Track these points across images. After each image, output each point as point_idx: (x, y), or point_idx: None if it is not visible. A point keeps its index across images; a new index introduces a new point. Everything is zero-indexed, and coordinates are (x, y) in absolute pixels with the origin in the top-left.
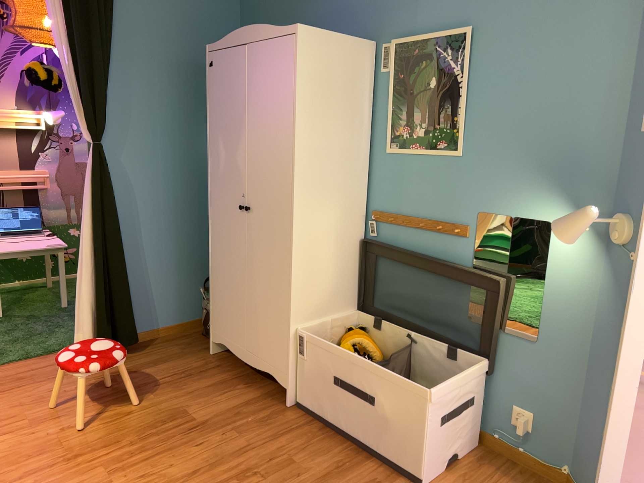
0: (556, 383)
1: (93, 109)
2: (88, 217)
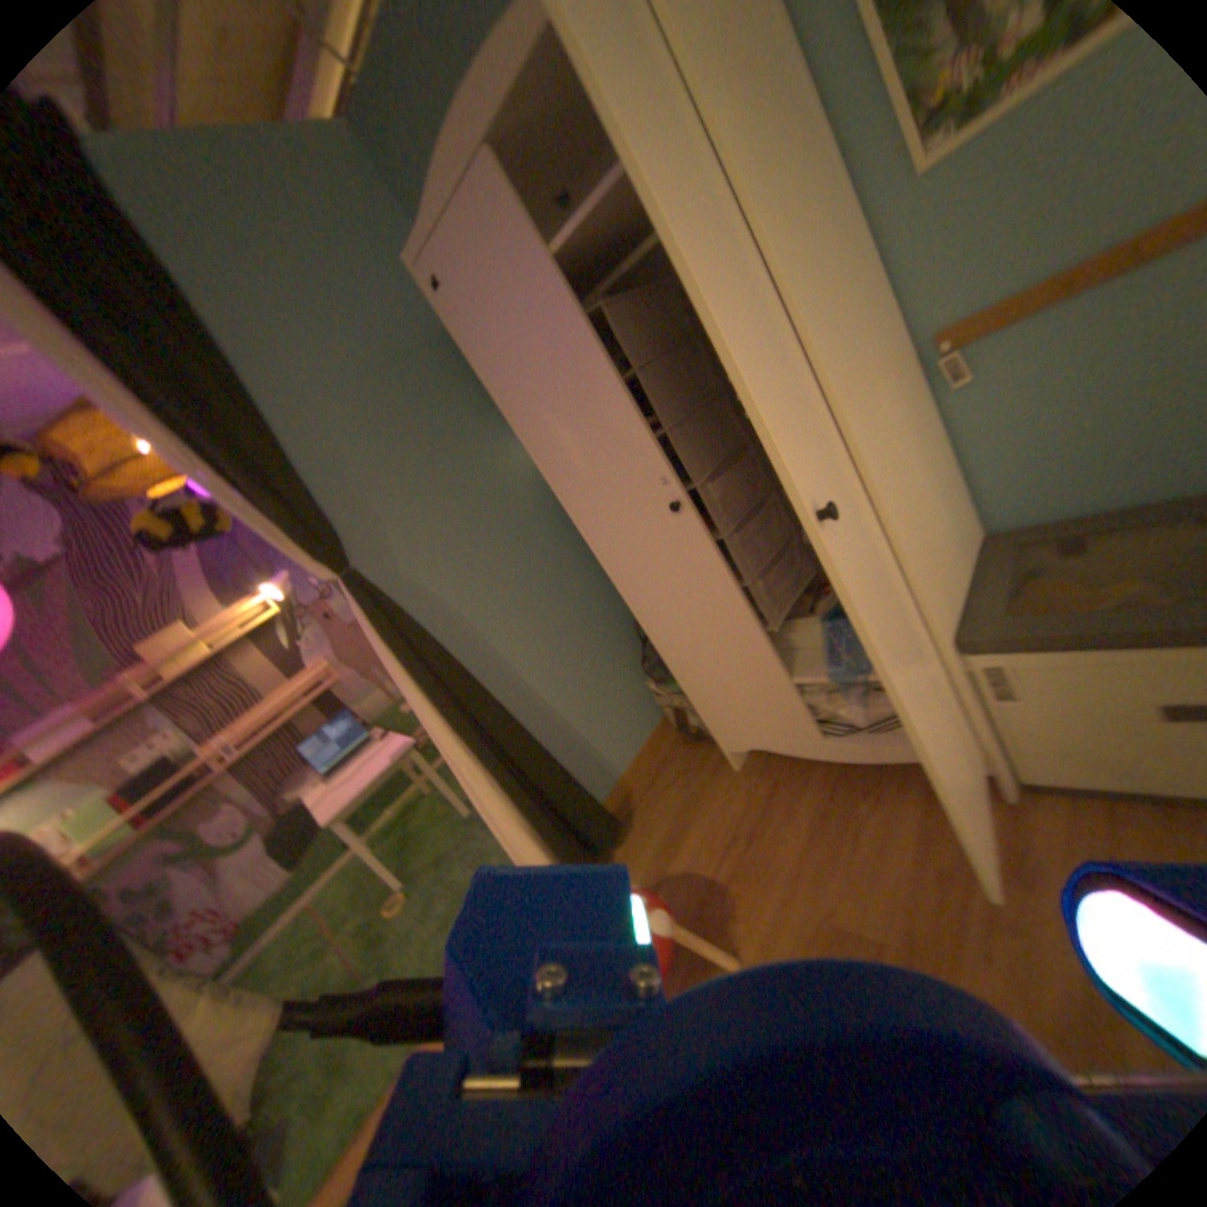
0: None
1: (295, 515)
2: (421, 697)
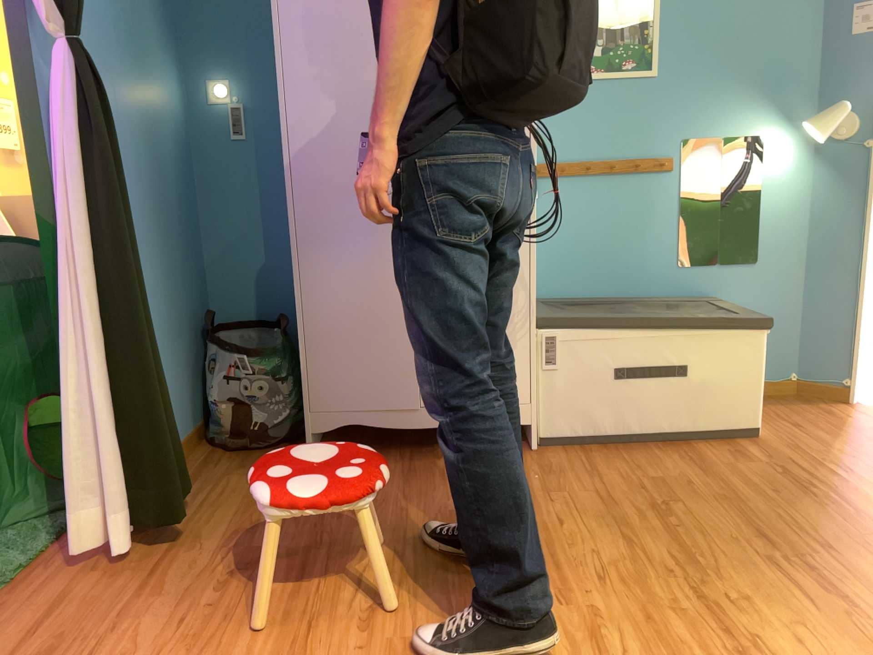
0: (778, 297)
1: None
2: (78, 223)
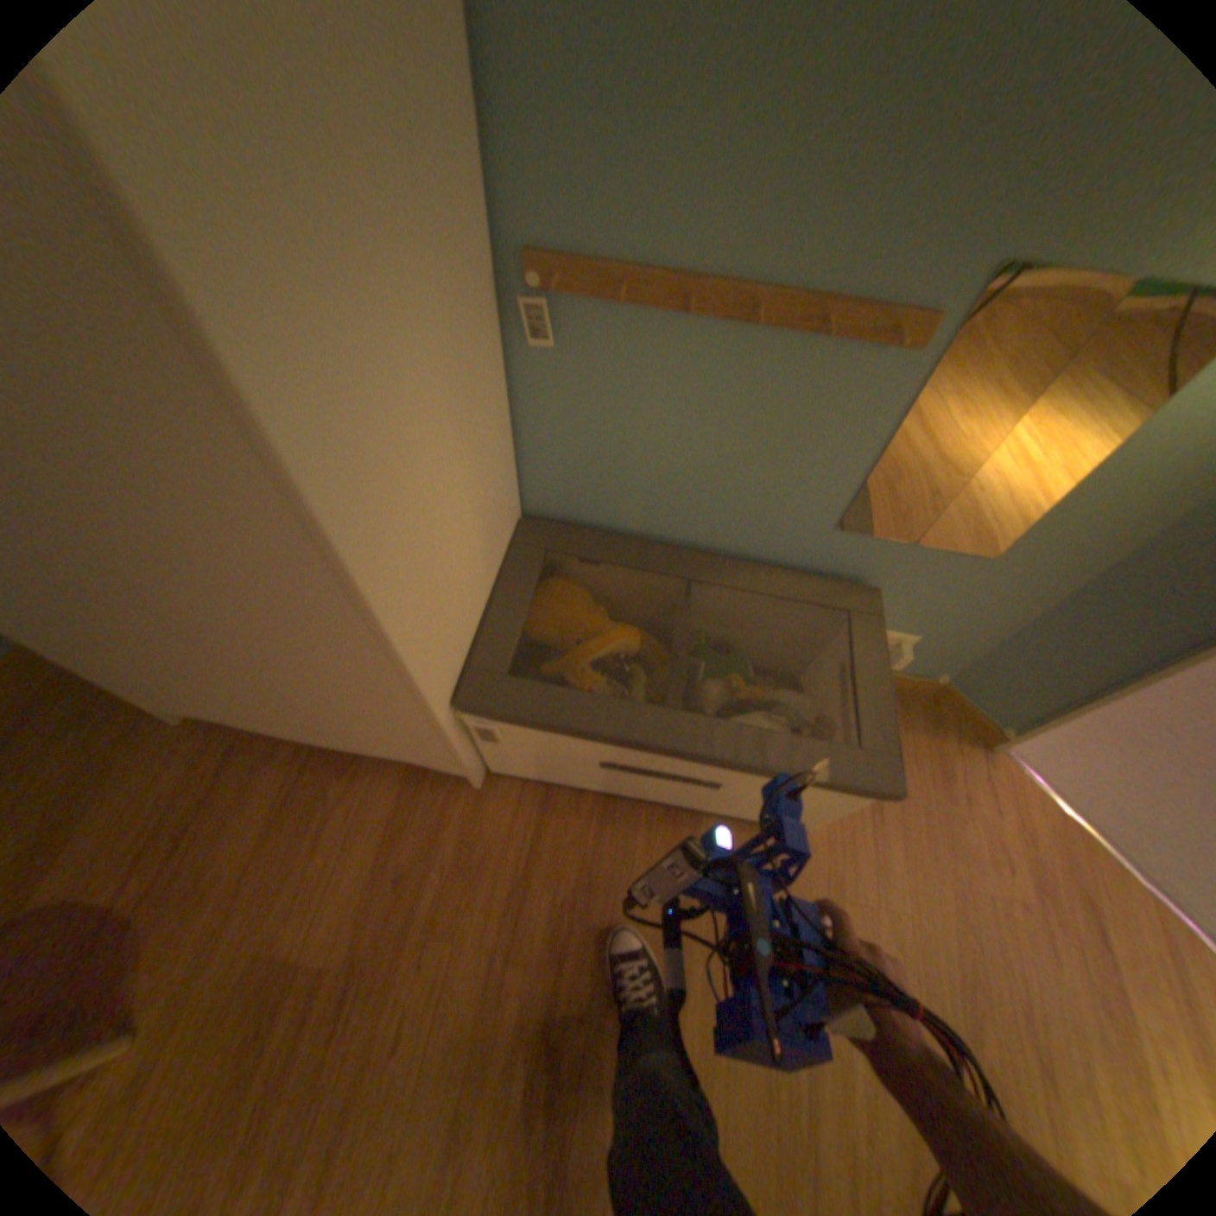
0: (1001, 605)
1: None
2: None
